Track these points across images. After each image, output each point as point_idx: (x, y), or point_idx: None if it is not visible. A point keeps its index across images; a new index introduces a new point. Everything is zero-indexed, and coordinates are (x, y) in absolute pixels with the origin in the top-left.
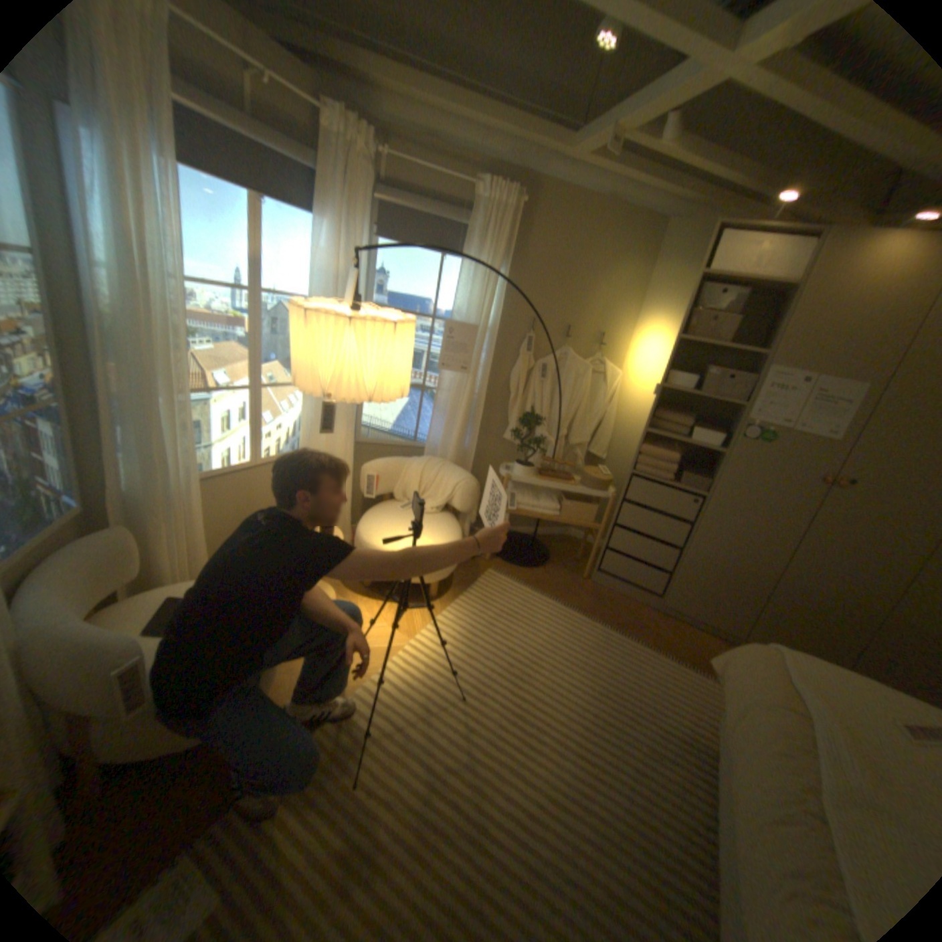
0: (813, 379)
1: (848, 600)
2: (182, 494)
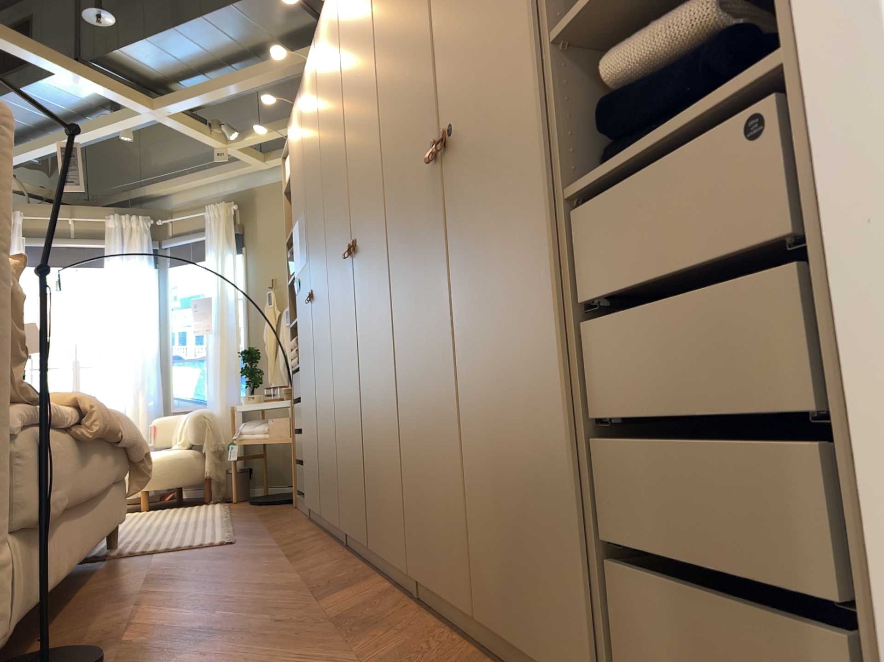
0: (302, 226)
1: (331, 410)
2: None
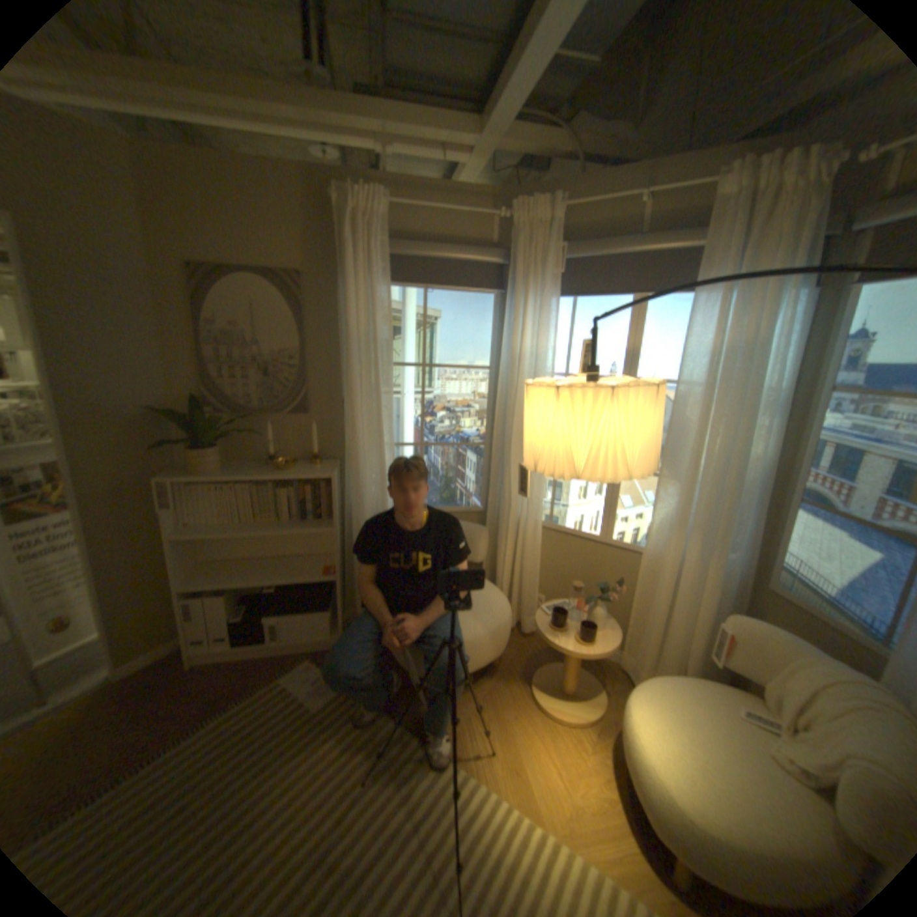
0: None
1: None
2: (521, 527)
